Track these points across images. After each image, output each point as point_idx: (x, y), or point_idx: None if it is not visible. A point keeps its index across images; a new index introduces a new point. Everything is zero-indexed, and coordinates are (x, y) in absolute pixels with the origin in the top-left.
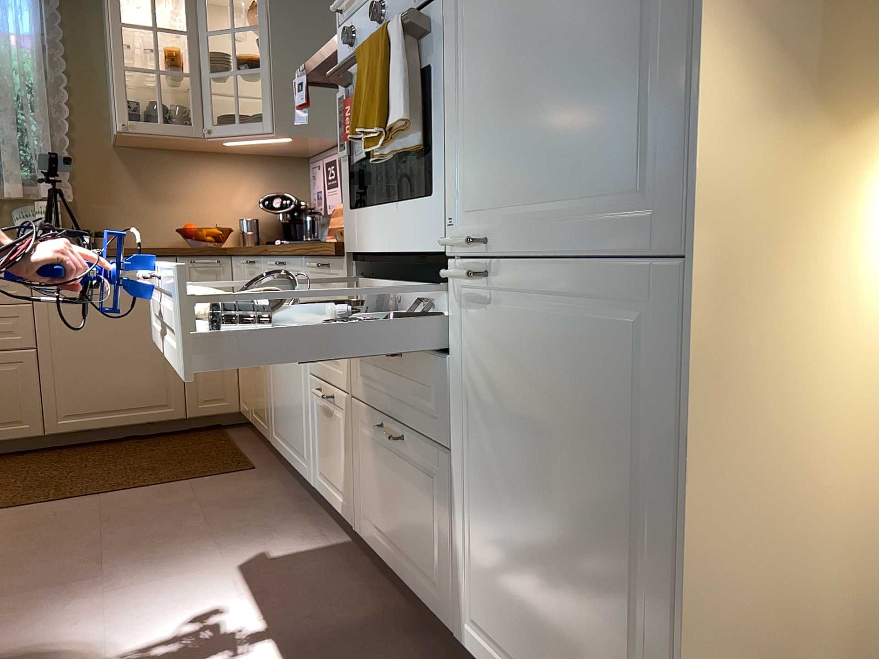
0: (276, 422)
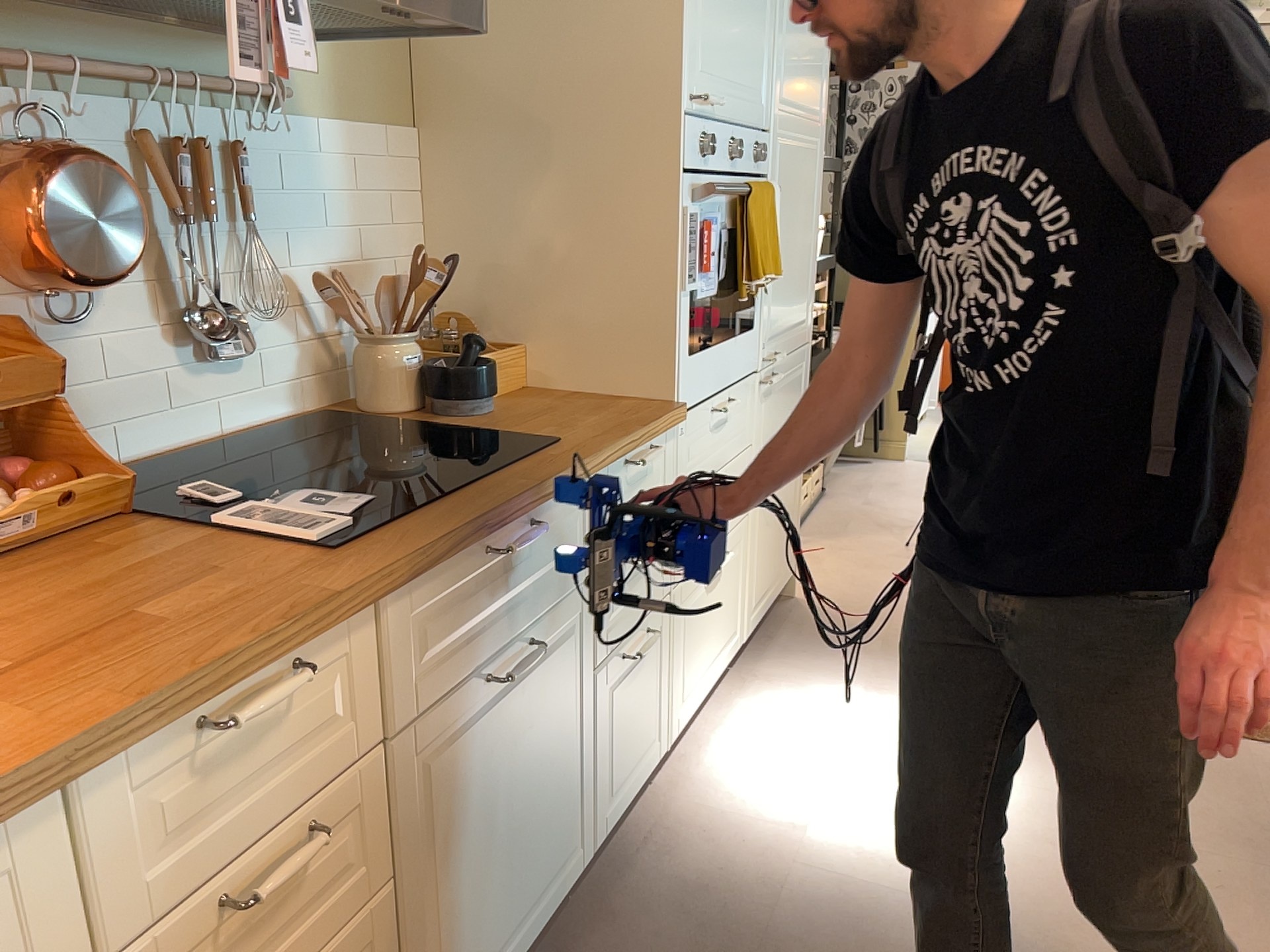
0: None
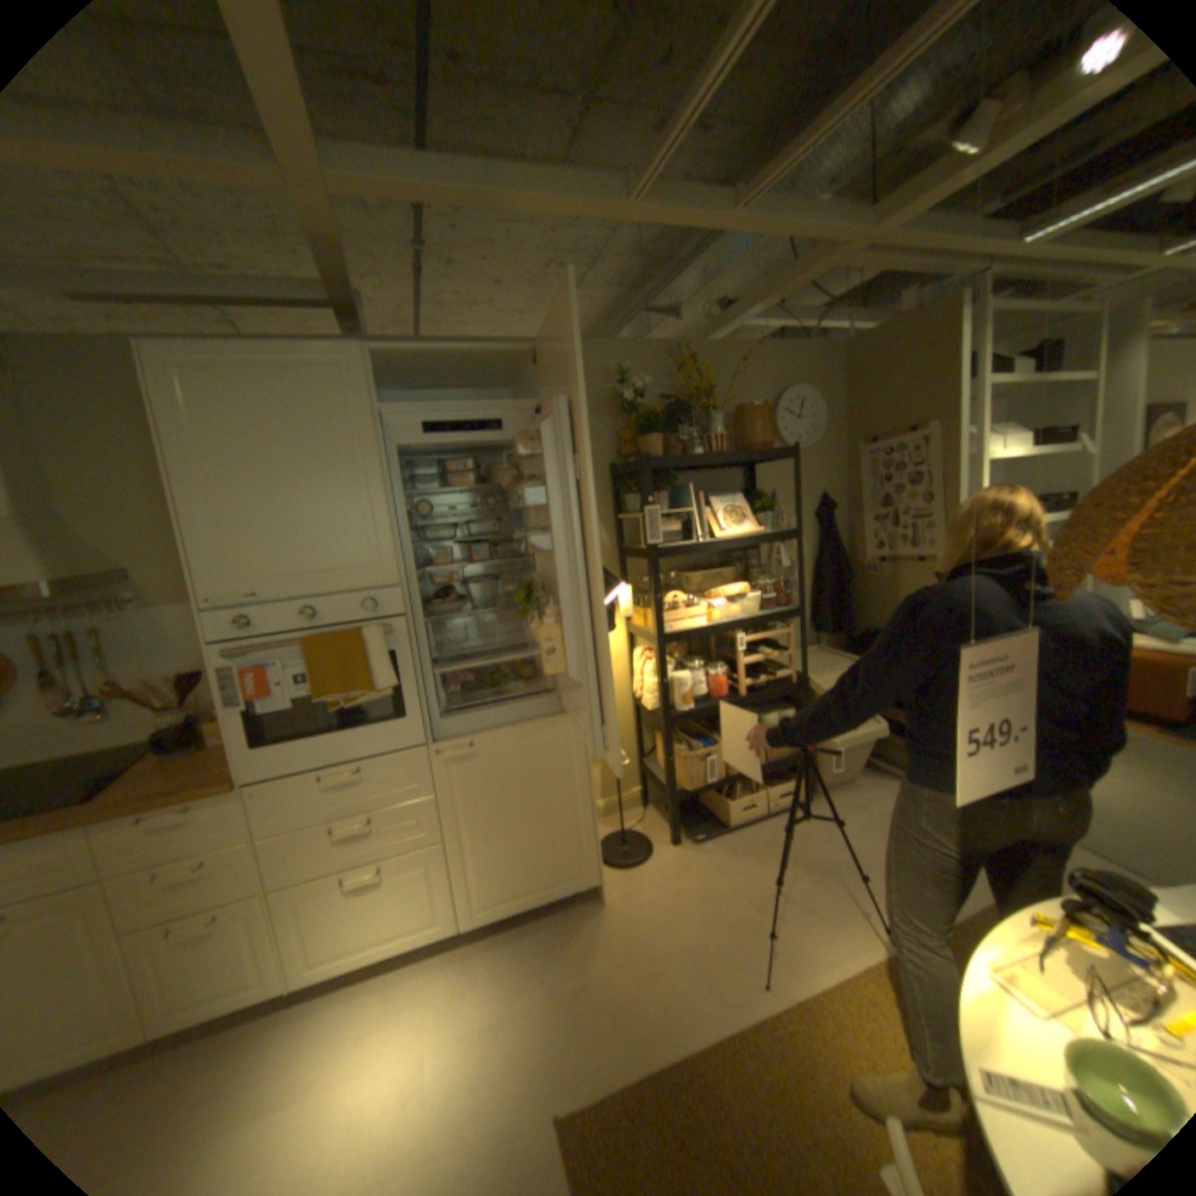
0: None
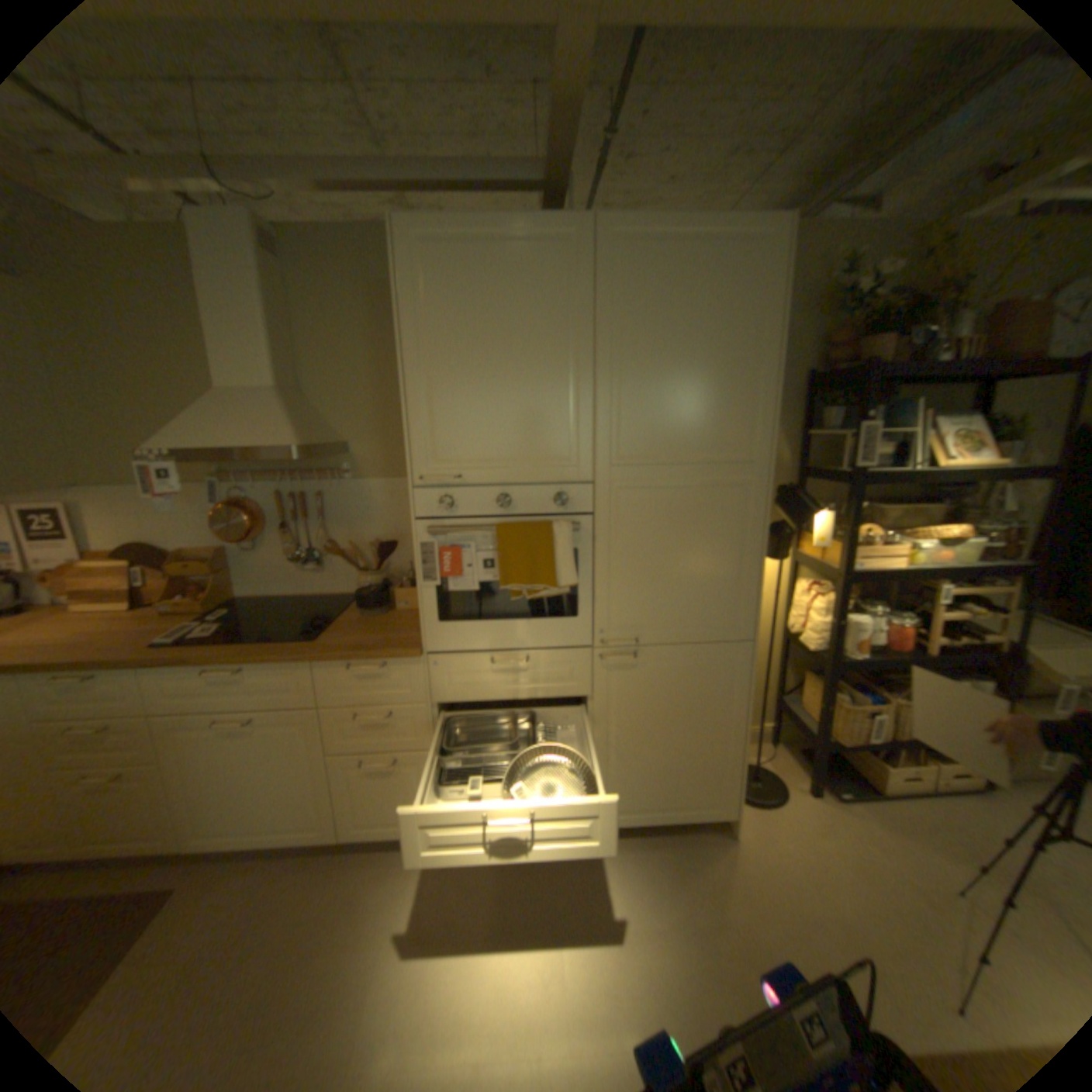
0: (206, 825)
